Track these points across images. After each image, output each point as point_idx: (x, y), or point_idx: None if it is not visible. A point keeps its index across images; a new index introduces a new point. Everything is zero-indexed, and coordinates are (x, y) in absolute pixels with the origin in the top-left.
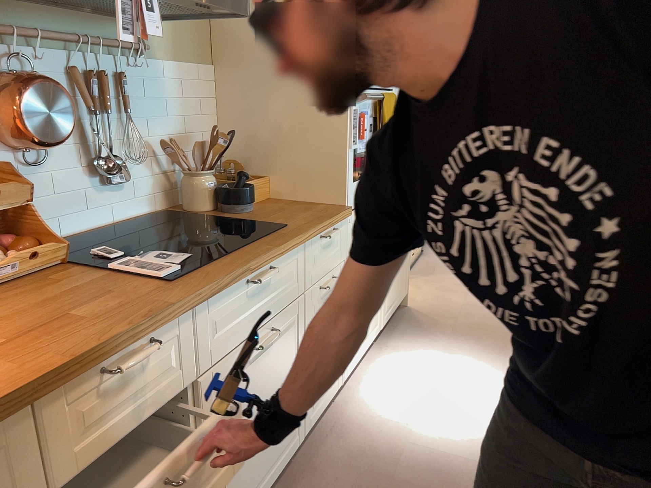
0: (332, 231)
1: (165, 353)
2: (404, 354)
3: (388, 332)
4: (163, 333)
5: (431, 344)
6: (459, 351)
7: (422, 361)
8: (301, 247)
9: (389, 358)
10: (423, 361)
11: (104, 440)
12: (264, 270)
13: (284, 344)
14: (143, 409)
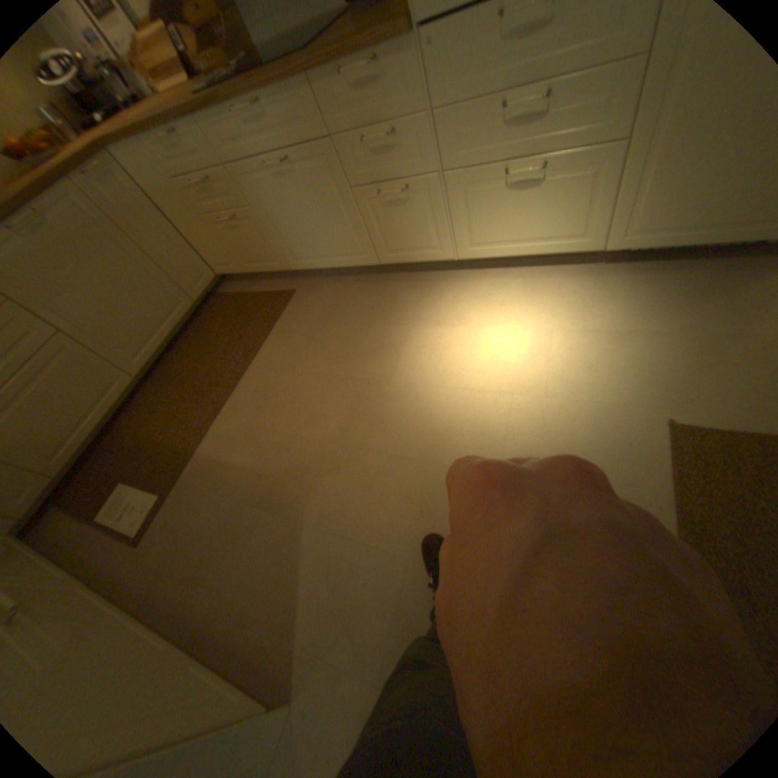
0: (356, 61)
1: (187, 139)
2: (586, 295)
3: (650, 267)
4: (179, 127)
5: (641, 316)
6: (636, 349)
7: (577, 315)
8: (307, 80)
9: (566, 285)
10: (577, 315)
11: (178, 168)
12: (249, 99)
13: (312, 175)
14: (192, 164)
